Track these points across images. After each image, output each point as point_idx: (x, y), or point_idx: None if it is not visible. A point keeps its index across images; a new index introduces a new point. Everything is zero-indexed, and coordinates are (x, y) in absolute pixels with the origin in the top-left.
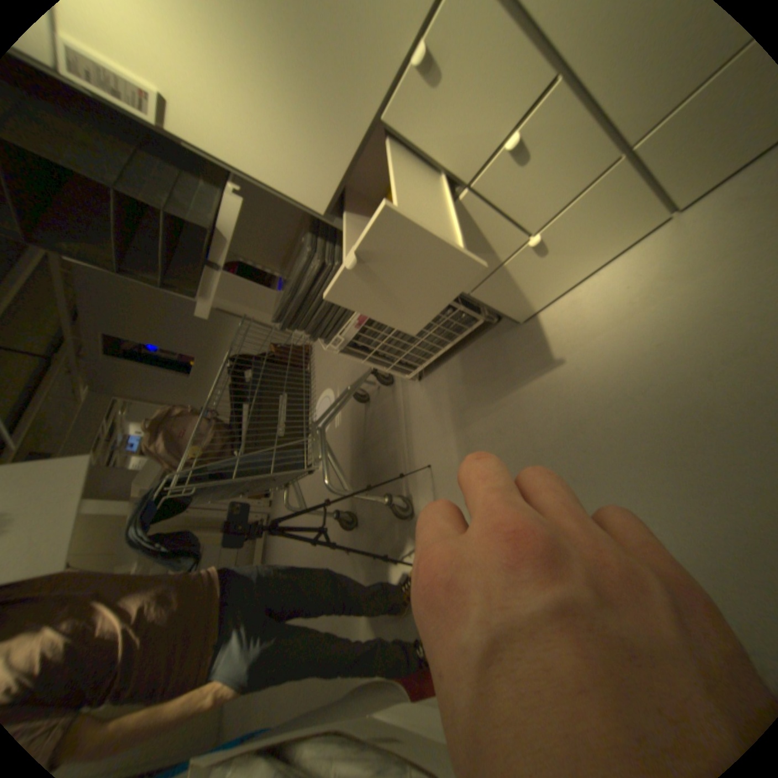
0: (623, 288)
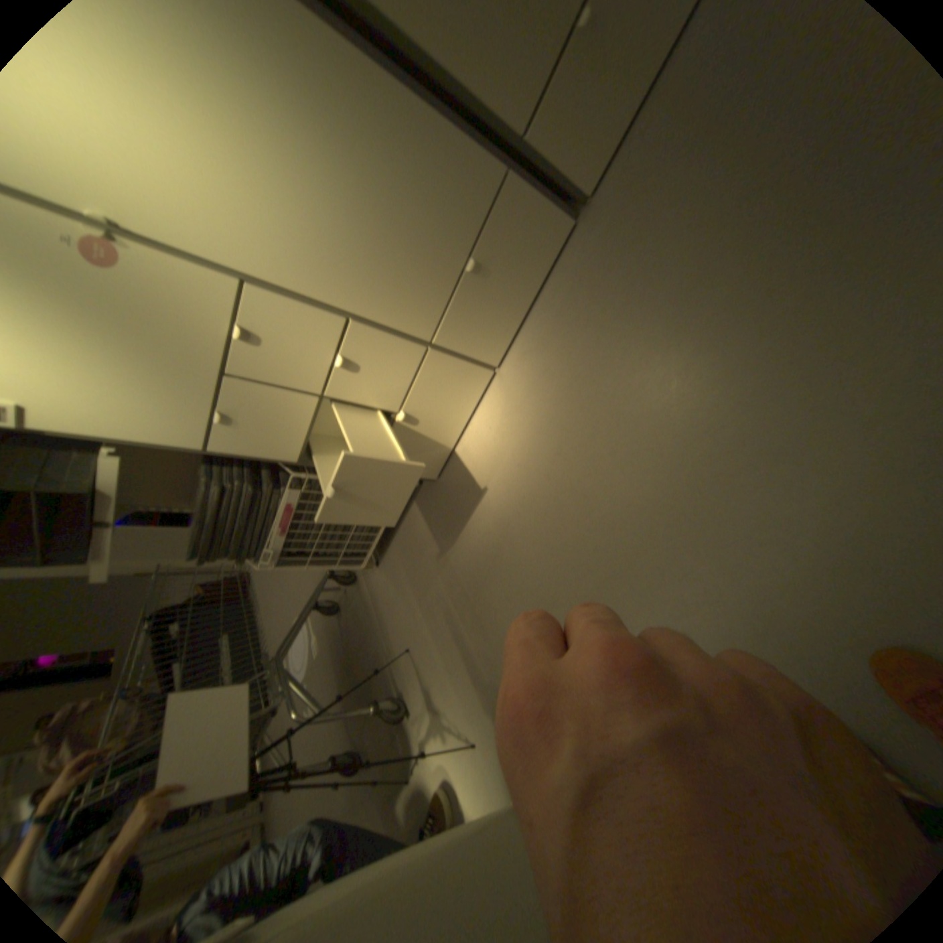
0: (488, 429)
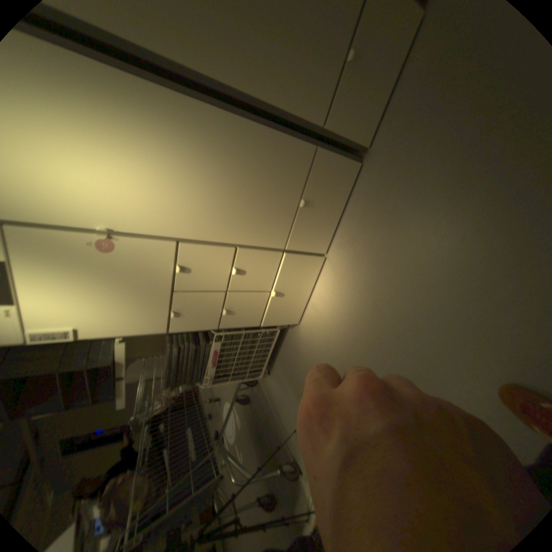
0: (326, 292)
